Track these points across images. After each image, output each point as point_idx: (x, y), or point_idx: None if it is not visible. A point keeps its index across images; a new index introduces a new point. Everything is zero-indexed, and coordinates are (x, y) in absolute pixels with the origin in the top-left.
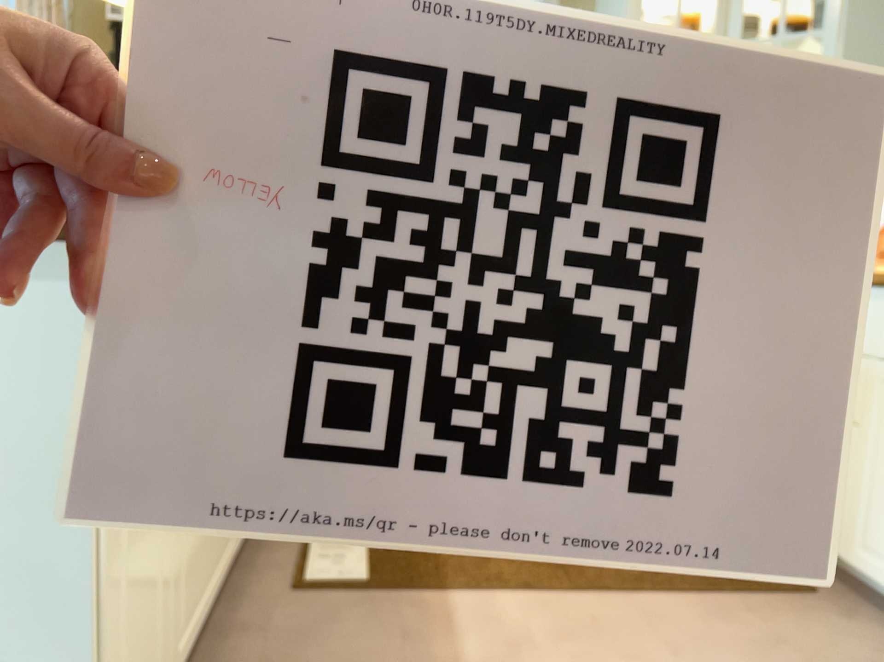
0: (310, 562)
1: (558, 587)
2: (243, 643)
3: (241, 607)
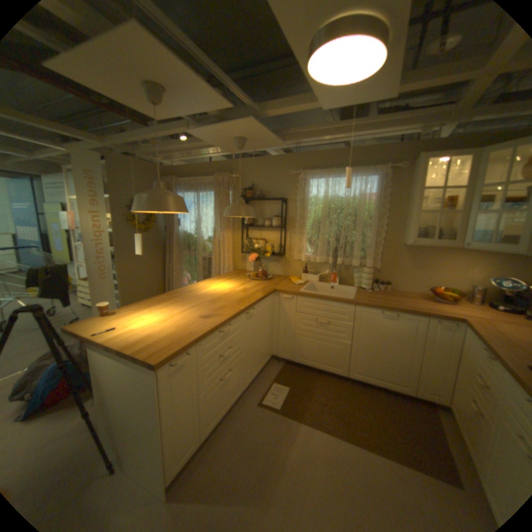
0: (269, 395)
1: (341, 437)
2: (237, 422)
3: (243, 407)
